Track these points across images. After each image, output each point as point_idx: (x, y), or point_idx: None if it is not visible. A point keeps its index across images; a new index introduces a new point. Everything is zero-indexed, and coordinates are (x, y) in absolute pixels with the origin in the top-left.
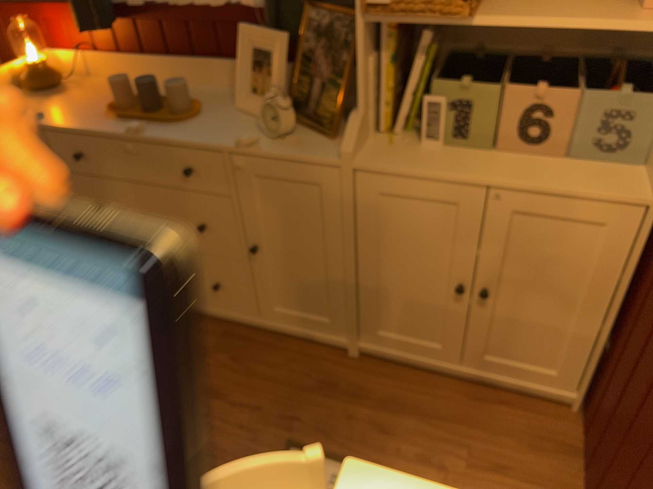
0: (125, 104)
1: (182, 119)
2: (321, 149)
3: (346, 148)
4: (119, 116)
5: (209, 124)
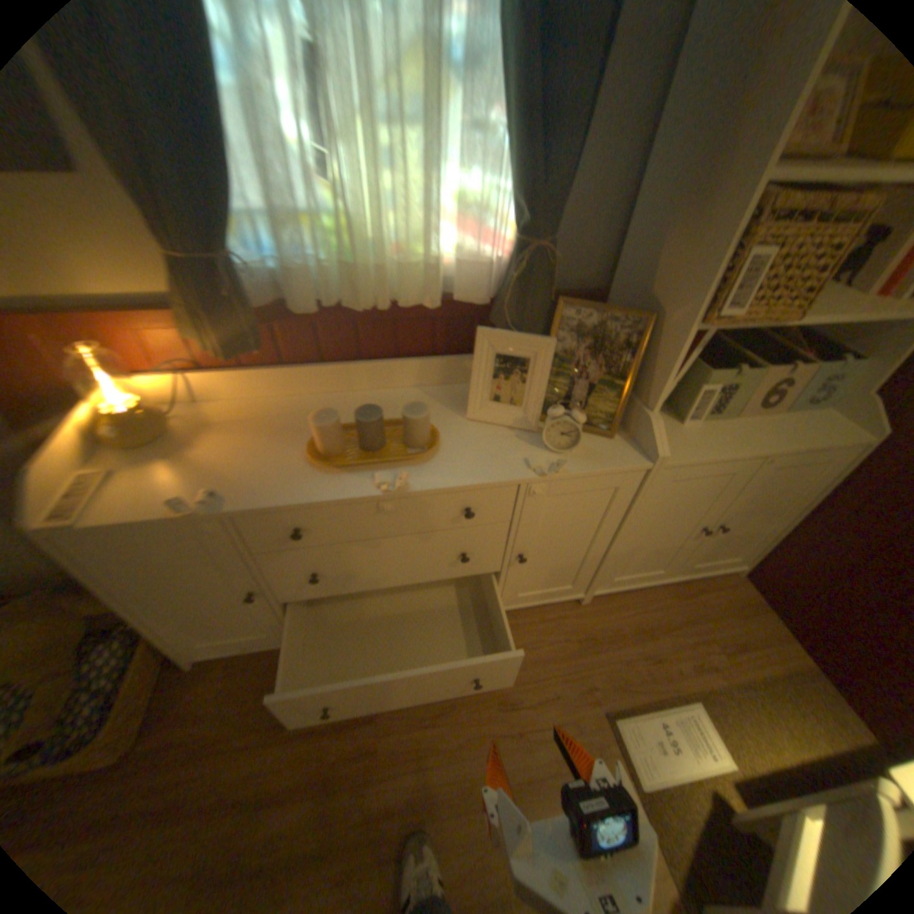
0: (332, 446)
1: (432, 452)
2: (615, 453)
3: (660, 451)
4: (337, 466)
5: (458, 447)
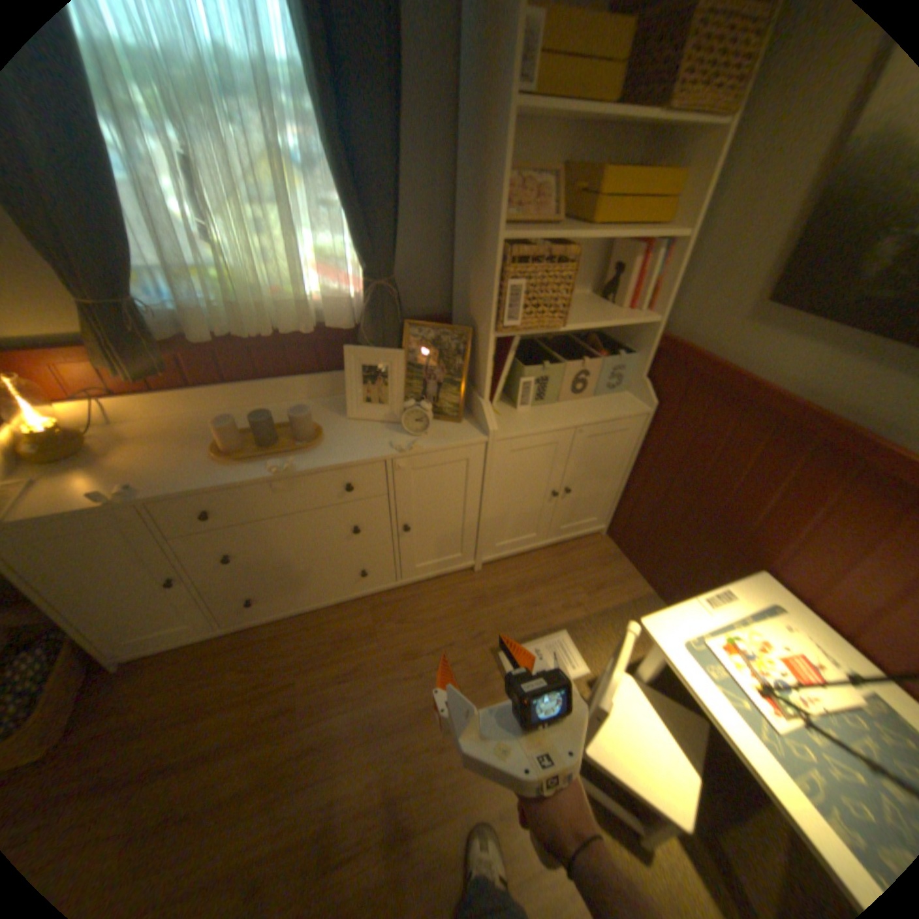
0: (231, 444)
1: (315, 442)
2: (460, 433)
3: (489, 427)
4: (236, 459)
5: (338, 439)
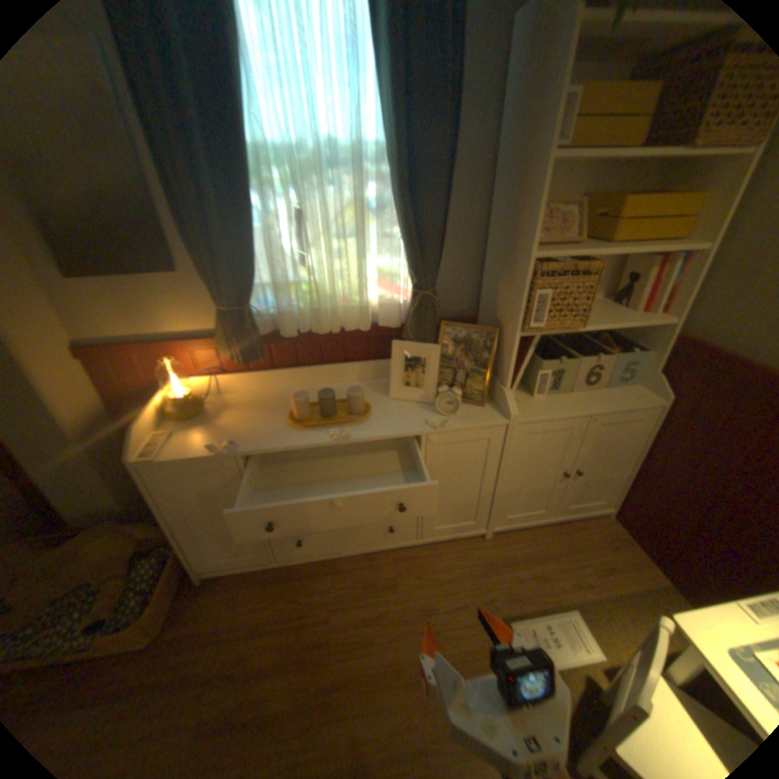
0: (303, 414)
1: (365, 416)
2: (484, 415)
3: (511, 412)
4: (306, 426)
5: (382, 414)
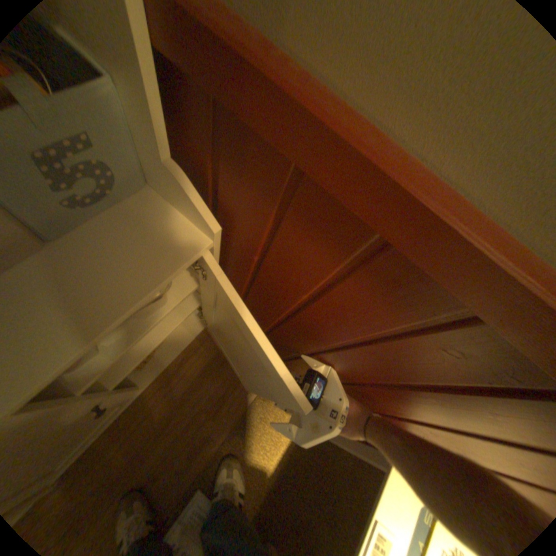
0: None
1: None
2: None
3: None
4: None
5: None
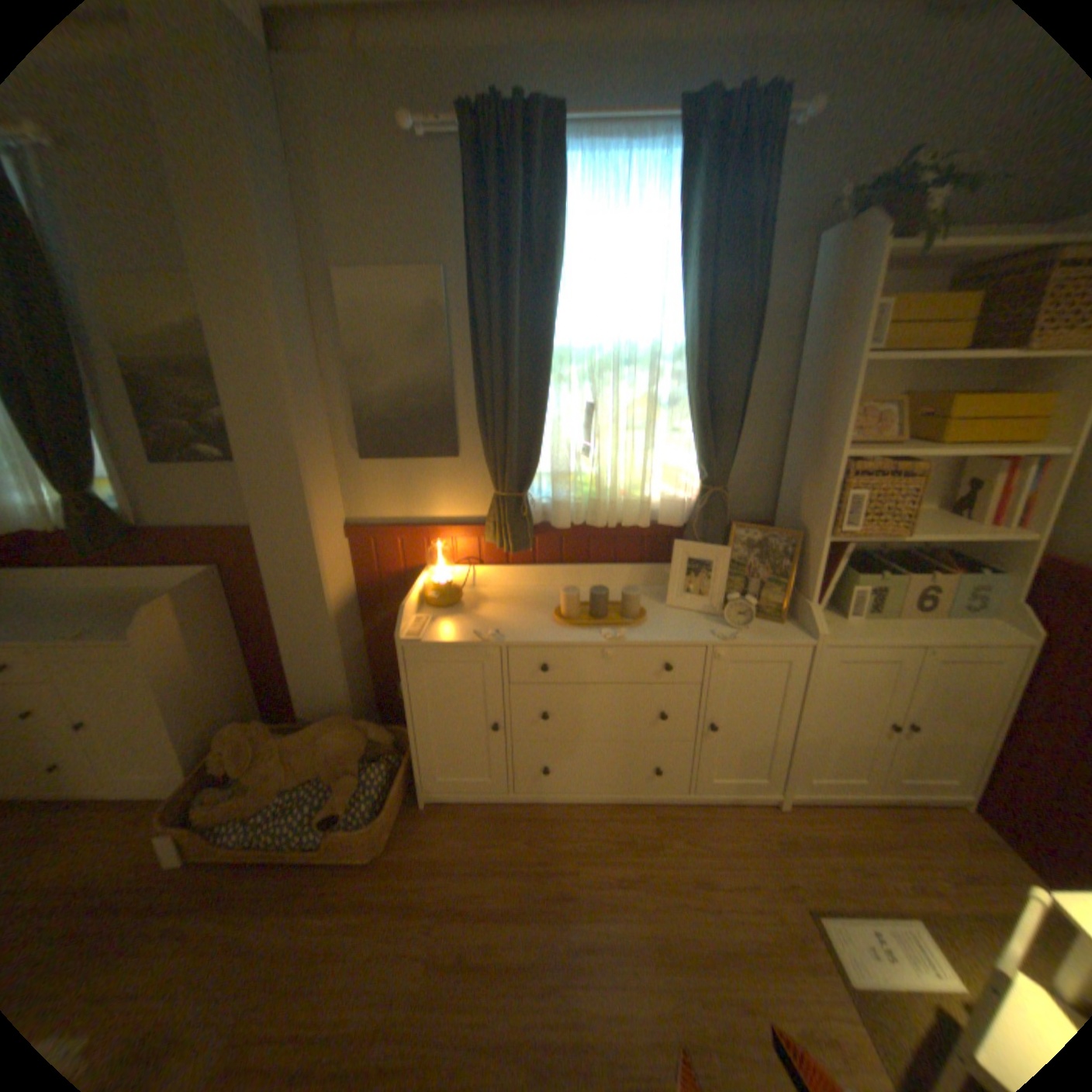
0: (572, 612)
1: (641, 620)
2: (785, 633)
3: (820, 631)
4: (576, 624)
5: (660, 621)
